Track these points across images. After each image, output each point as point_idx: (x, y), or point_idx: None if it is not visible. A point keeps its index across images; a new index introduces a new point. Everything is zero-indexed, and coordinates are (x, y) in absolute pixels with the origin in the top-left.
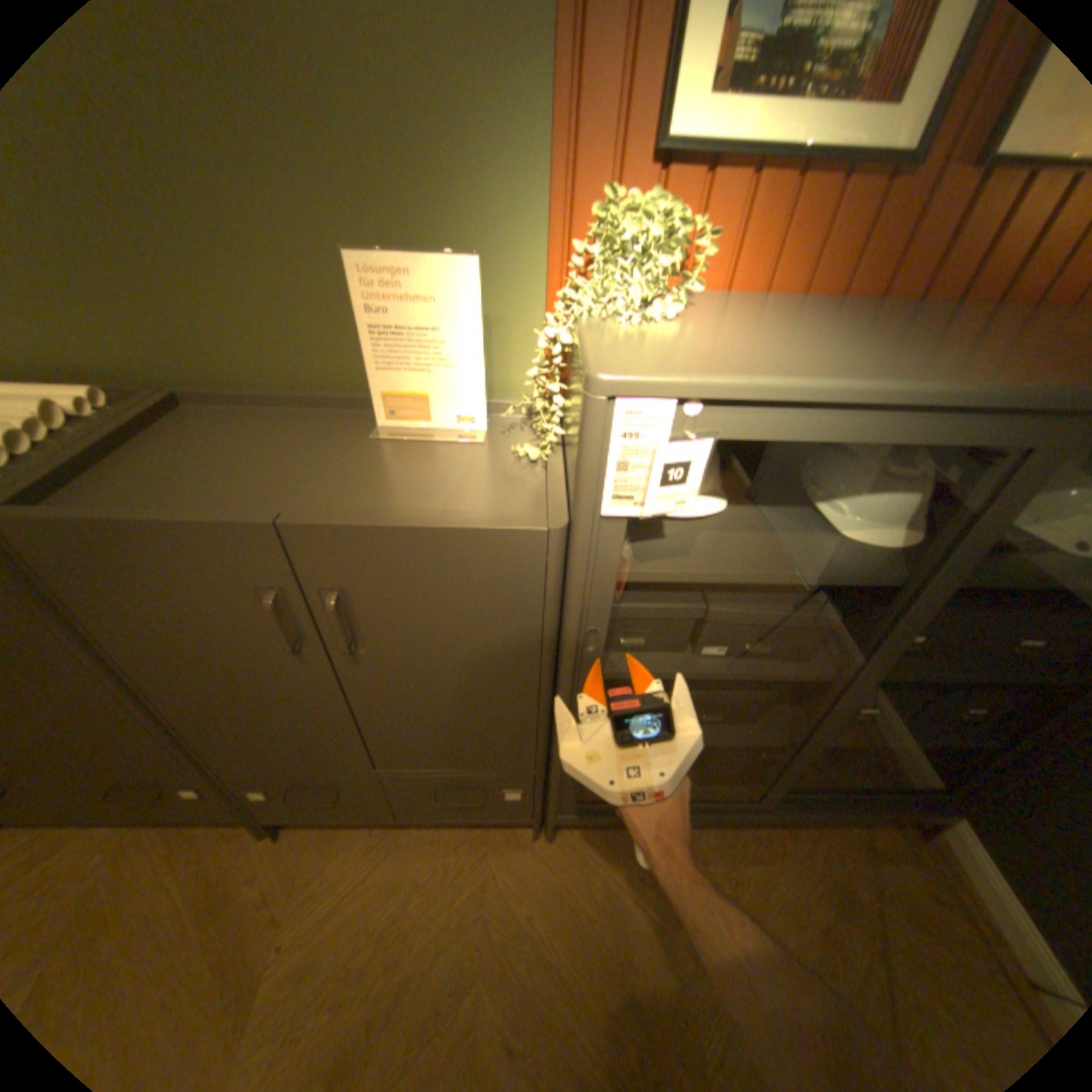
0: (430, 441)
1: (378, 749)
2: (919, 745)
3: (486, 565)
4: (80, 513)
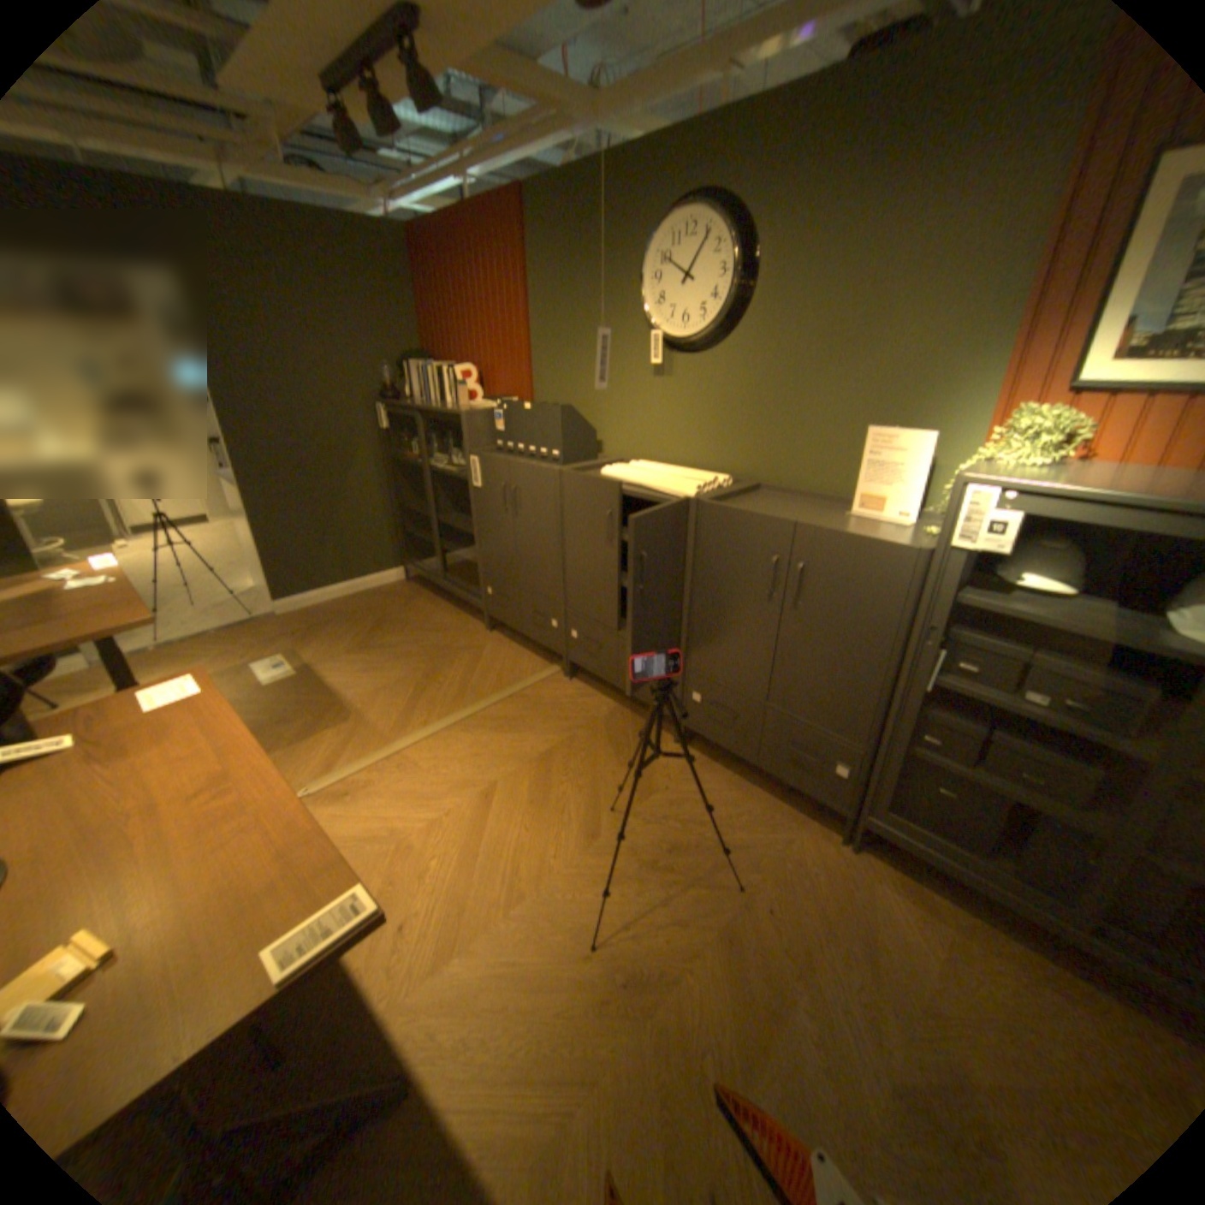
0: (880, 522)
1: (779, 683)
2: None
3: (885, 563)
4: (731, 506)
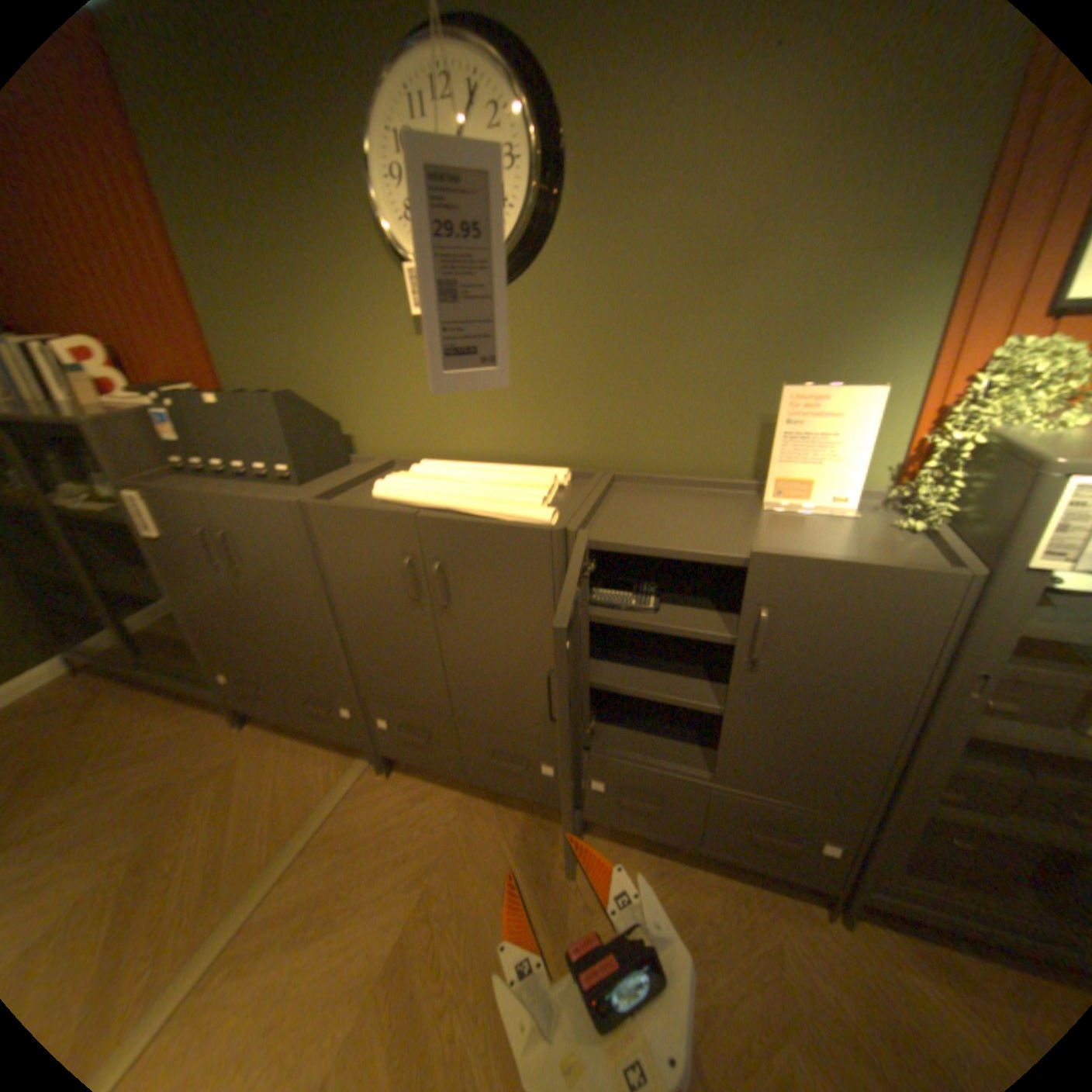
0: (811, 515)
1: (726, 763)
2: None
3: (906, 601)
4: (625, 536)
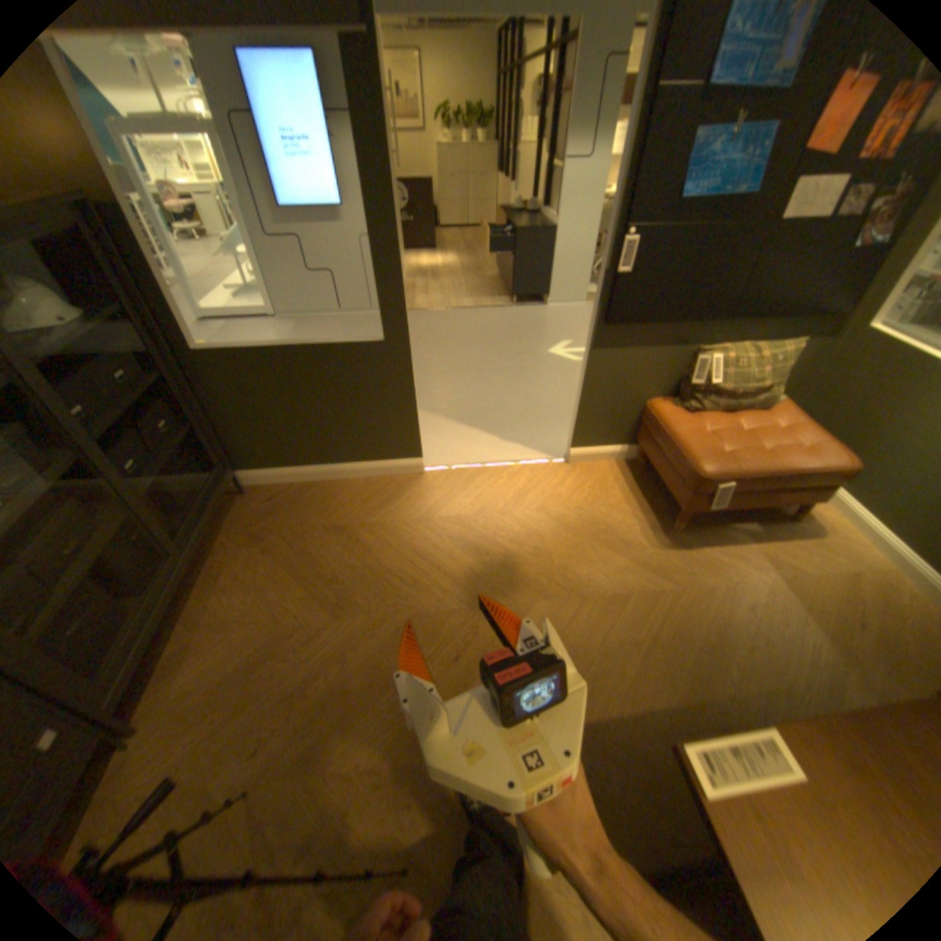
0: None
1: None
2: (169, 456)
3: None
4: None
